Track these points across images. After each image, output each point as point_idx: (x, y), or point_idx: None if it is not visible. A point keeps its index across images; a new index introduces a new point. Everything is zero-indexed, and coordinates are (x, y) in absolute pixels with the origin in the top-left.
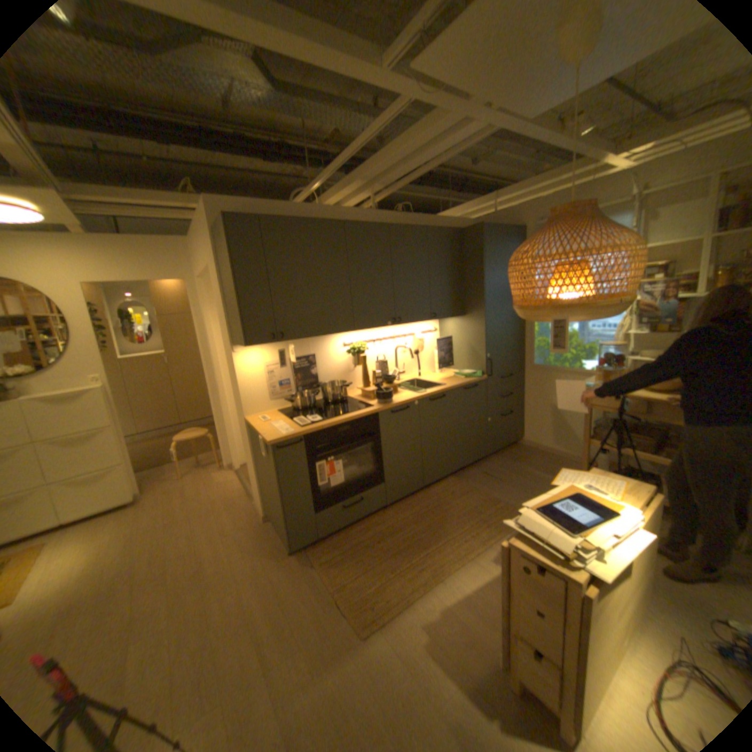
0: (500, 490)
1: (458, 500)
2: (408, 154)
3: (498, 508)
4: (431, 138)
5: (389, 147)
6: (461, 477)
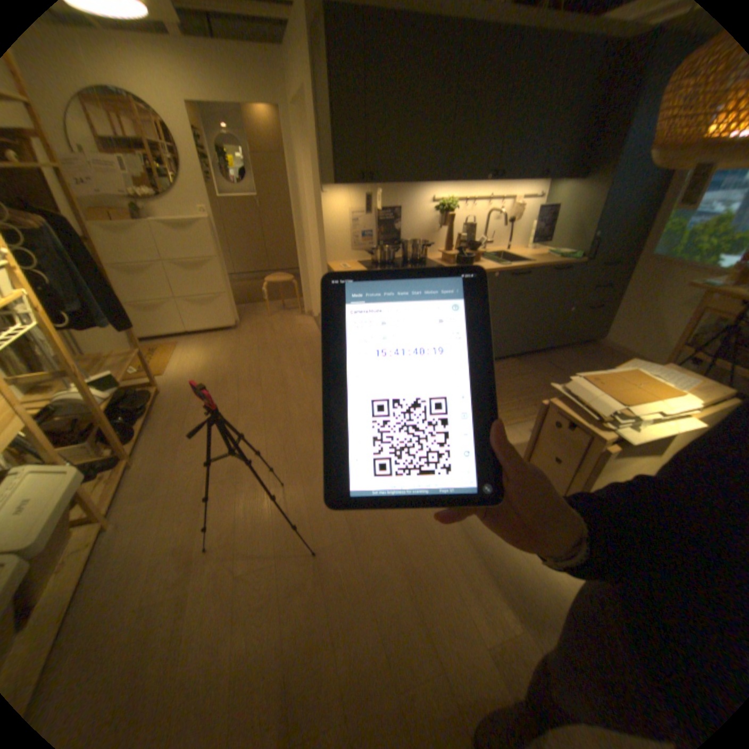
0: (559, 379)
1: (513, 378)
2: None
3: (551, 393)
4: None
5: None
6: (523, 360)
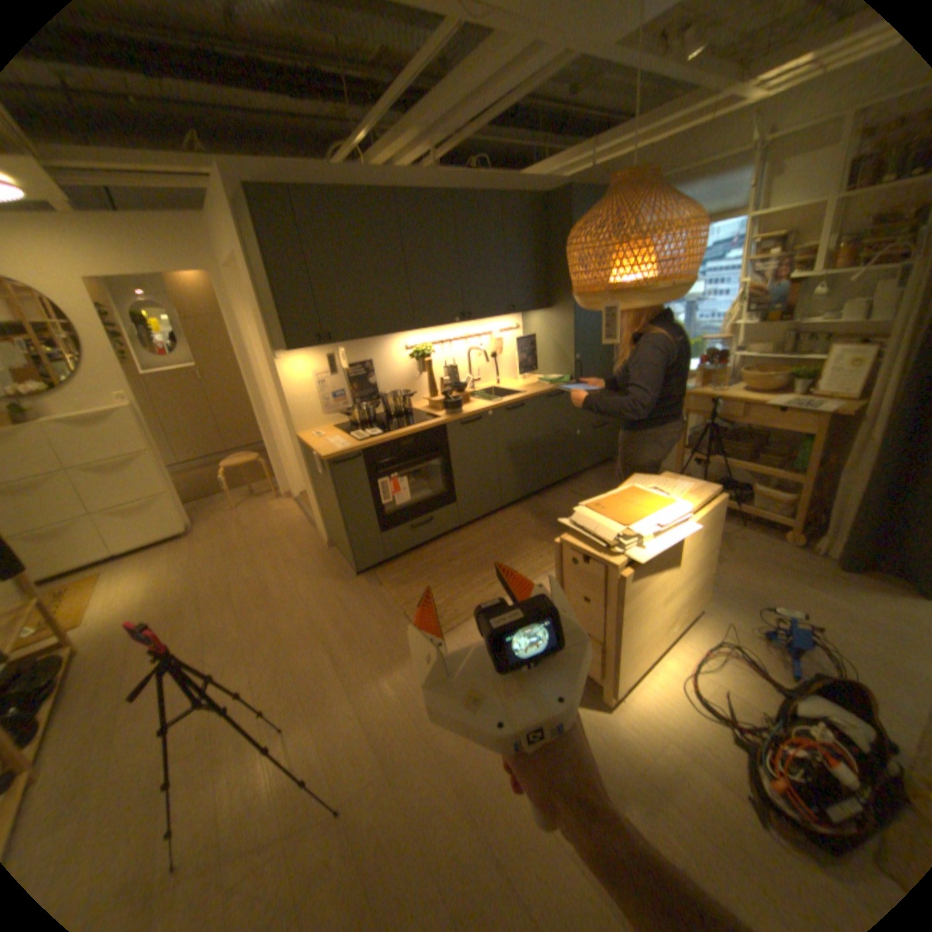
0: None
1: (538, 519)
2: (470, 92)
3: None
4: (496, 71)
5: (443, 83)
6: (544, 496)
